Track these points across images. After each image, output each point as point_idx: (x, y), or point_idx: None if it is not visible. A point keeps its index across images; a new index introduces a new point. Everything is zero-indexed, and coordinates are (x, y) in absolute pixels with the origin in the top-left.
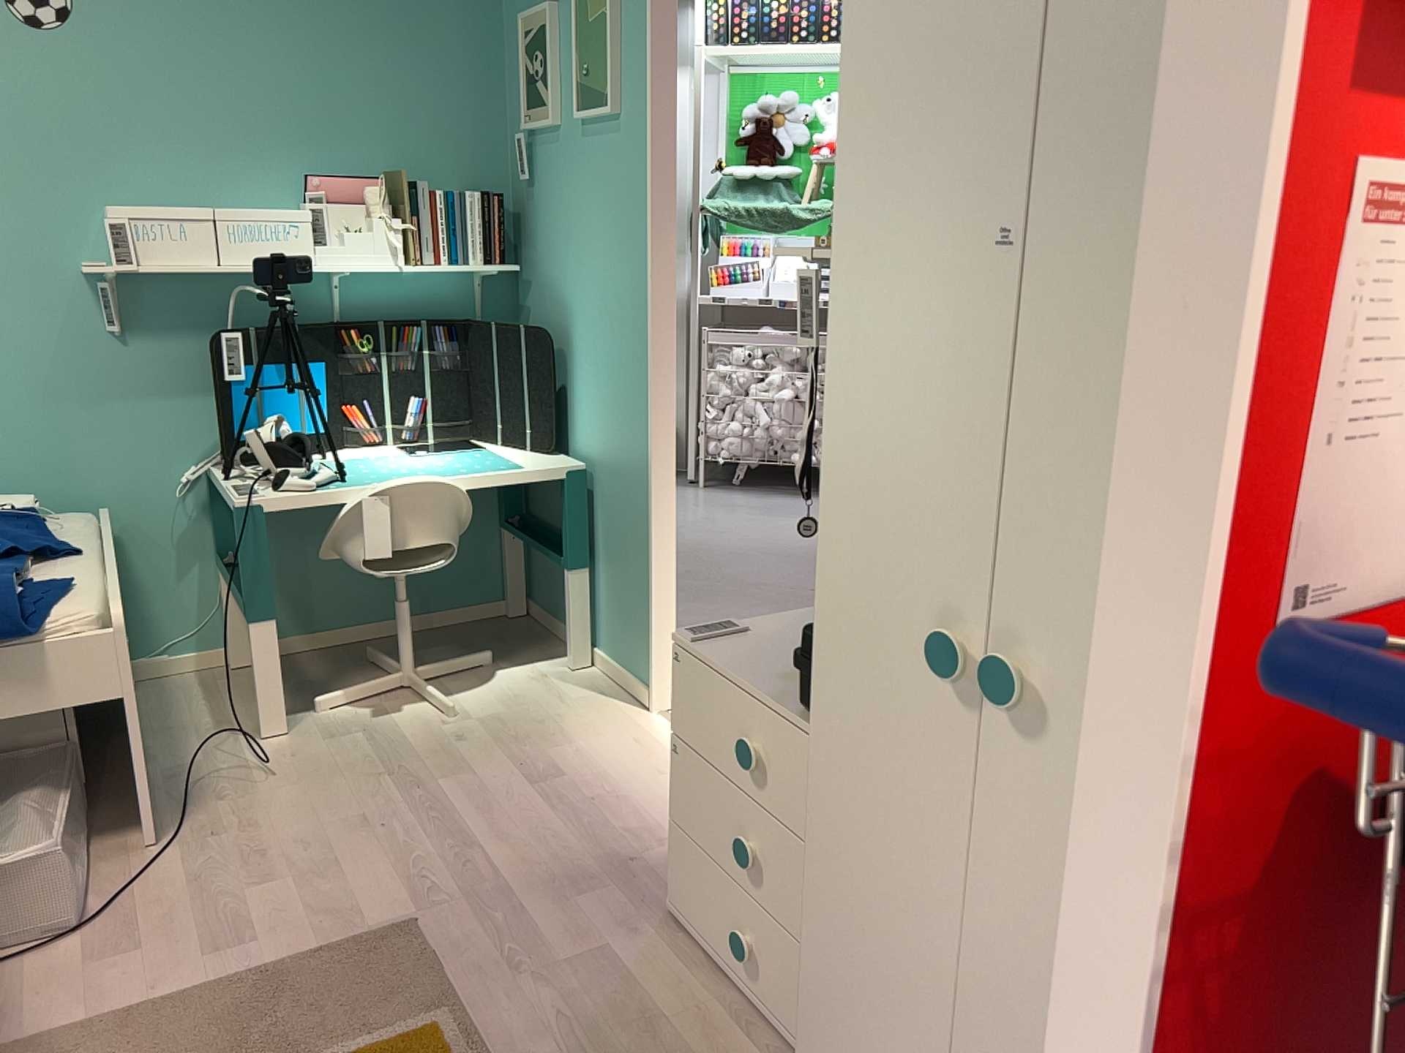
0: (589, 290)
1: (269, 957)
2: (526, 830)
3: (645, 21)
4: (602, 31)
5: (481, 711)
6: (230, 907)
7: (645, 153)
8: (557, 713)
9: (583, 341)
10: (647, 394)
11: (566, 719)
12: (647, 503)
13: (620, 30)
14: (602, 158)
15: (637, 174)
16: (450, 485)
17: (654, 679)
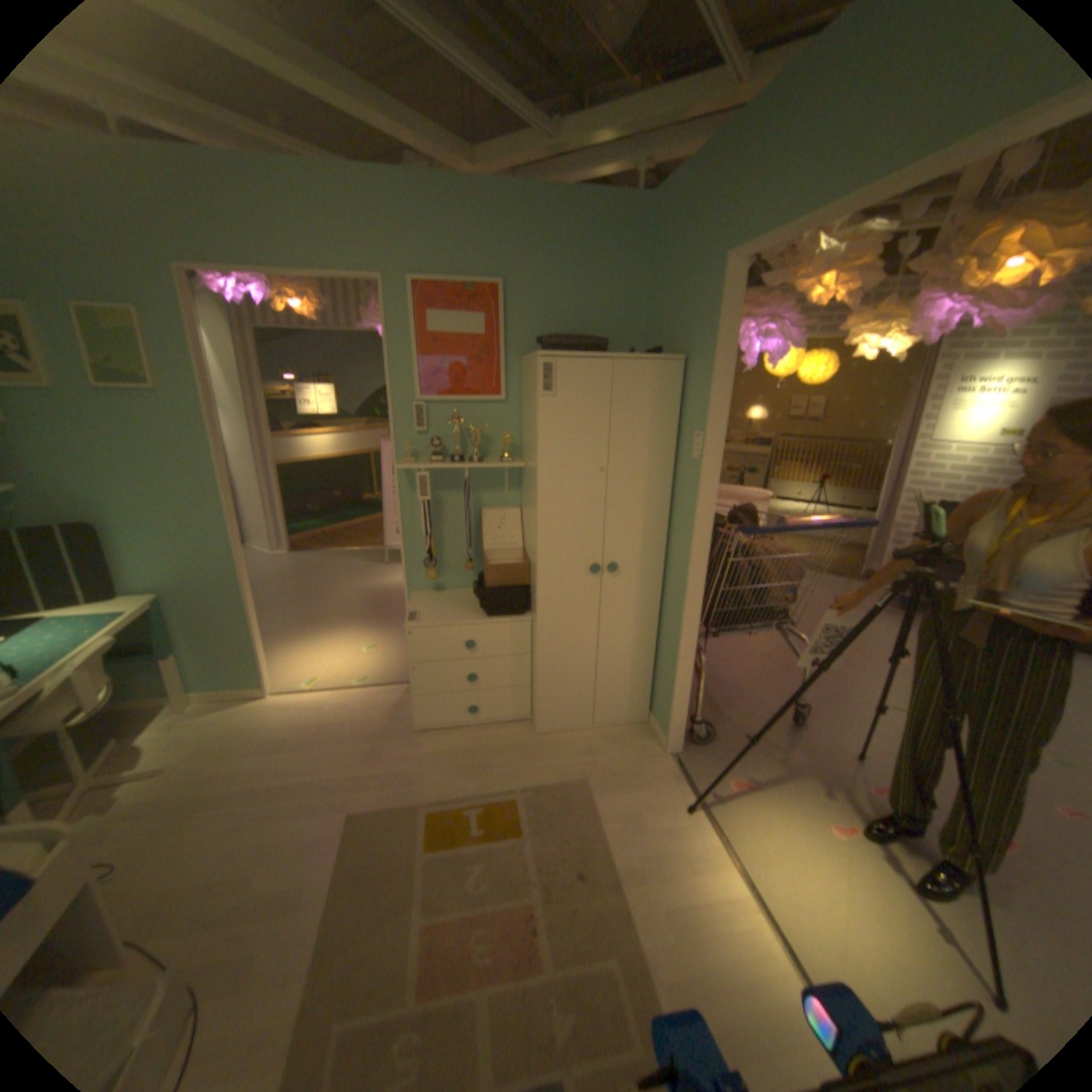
0: (130, 494)
1: (322, 880)
2: (315, 763)
3: (183, 342)
4: (130, 340)
5: (174, 760)
6: (257, 902)
7: (199, 415)
8: (220, 730)
9: (126, 526)
10: (227, 543)
11: (231, 728)
12: (239, 599)
13: (147, 341)
14: (135, 415)
15: (189, 427)
16: (104, 642)
17: (264, 681)
